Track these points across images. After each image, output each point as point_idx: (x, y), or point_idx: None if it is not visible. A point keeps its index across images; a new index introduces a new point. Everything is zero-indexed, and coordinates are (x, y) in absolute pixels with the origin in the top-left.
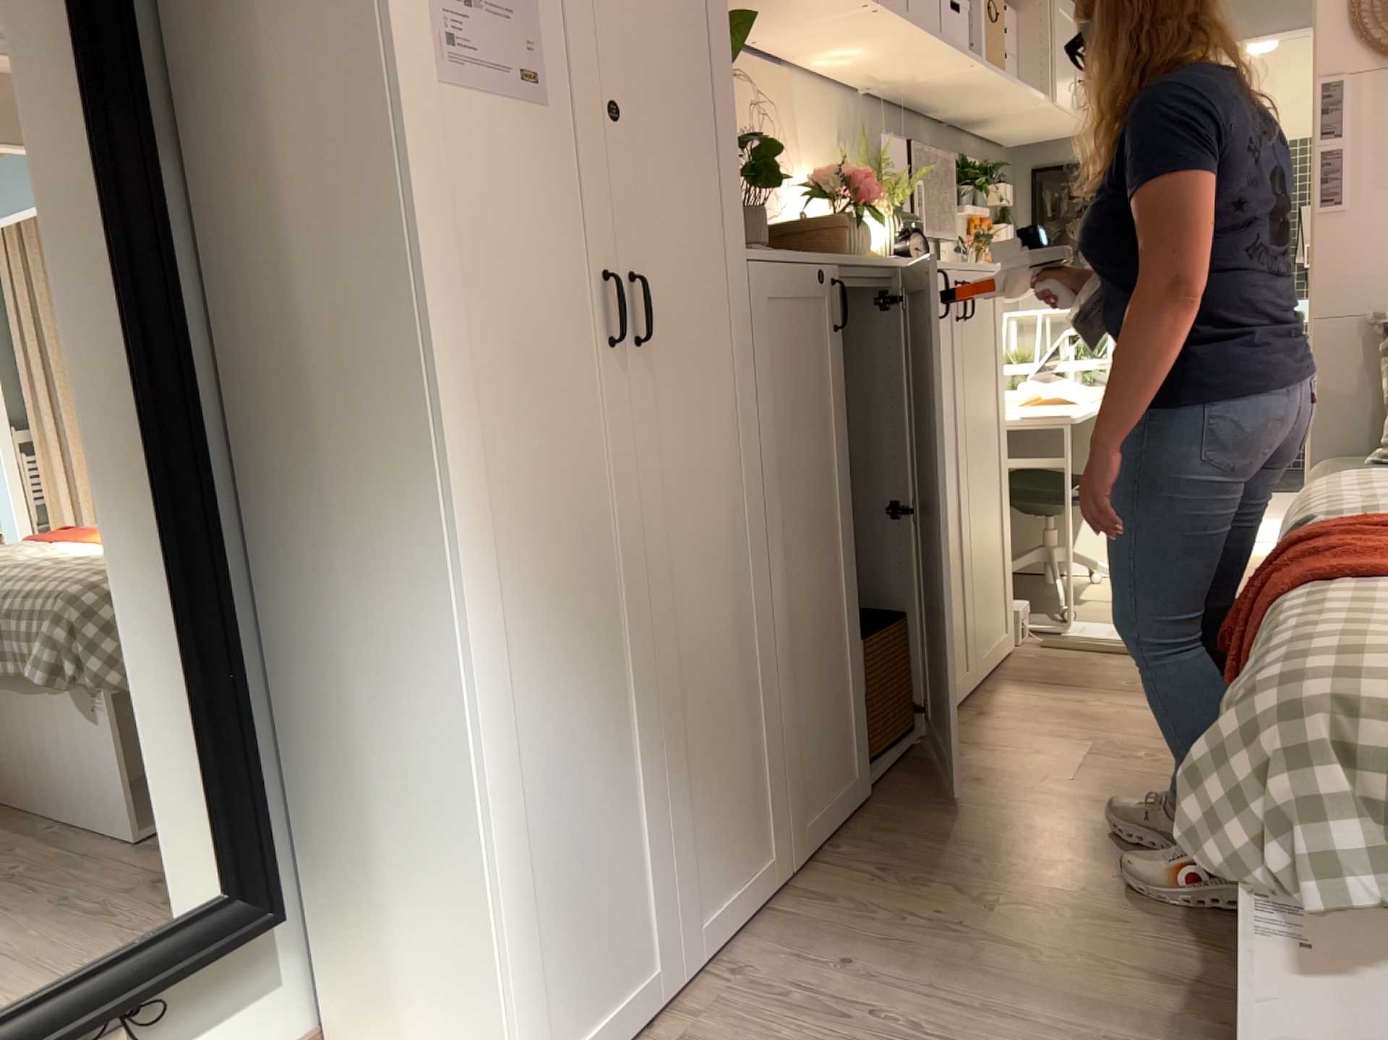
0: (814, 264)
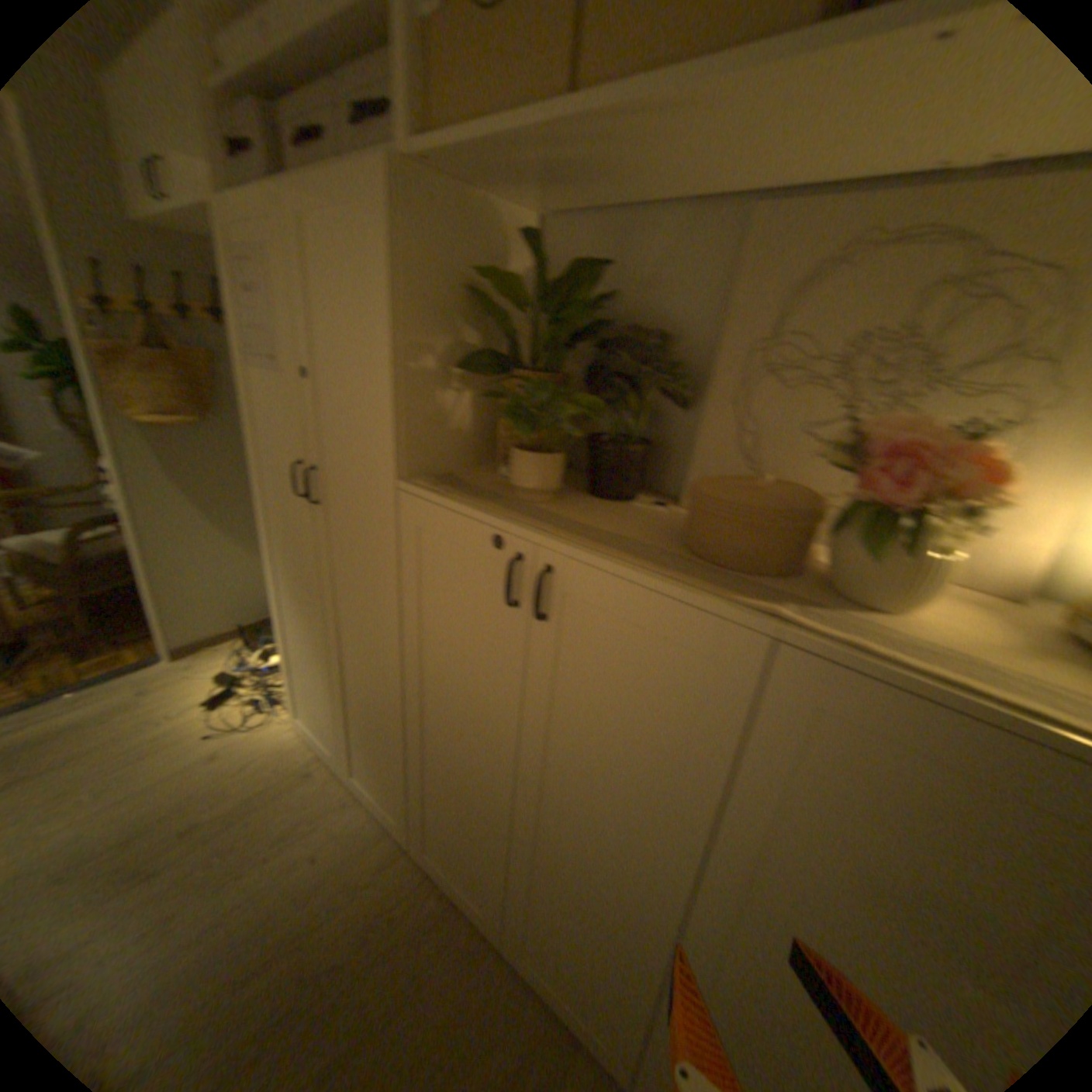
0: (494, 531)
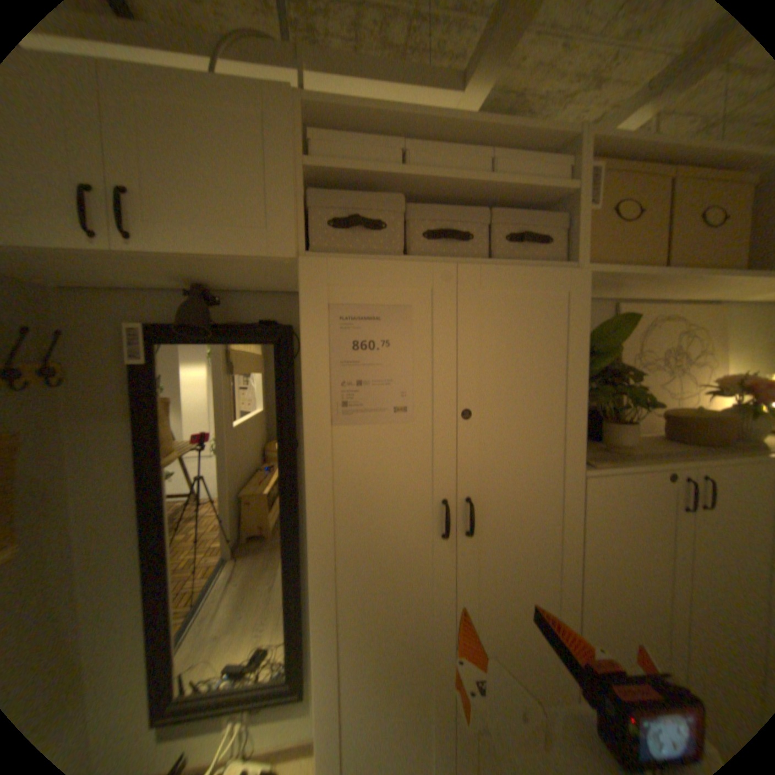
0: (671, 473)
